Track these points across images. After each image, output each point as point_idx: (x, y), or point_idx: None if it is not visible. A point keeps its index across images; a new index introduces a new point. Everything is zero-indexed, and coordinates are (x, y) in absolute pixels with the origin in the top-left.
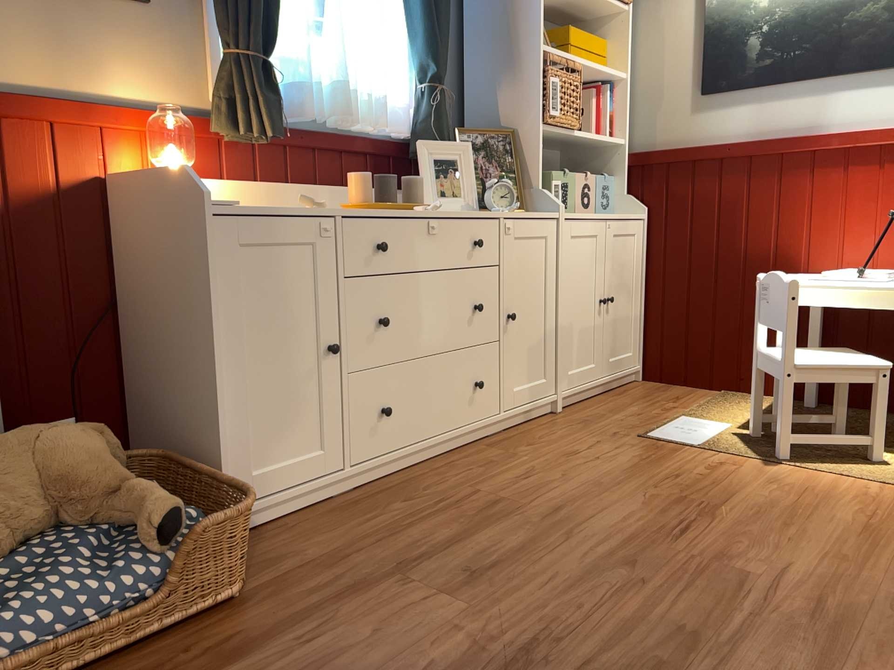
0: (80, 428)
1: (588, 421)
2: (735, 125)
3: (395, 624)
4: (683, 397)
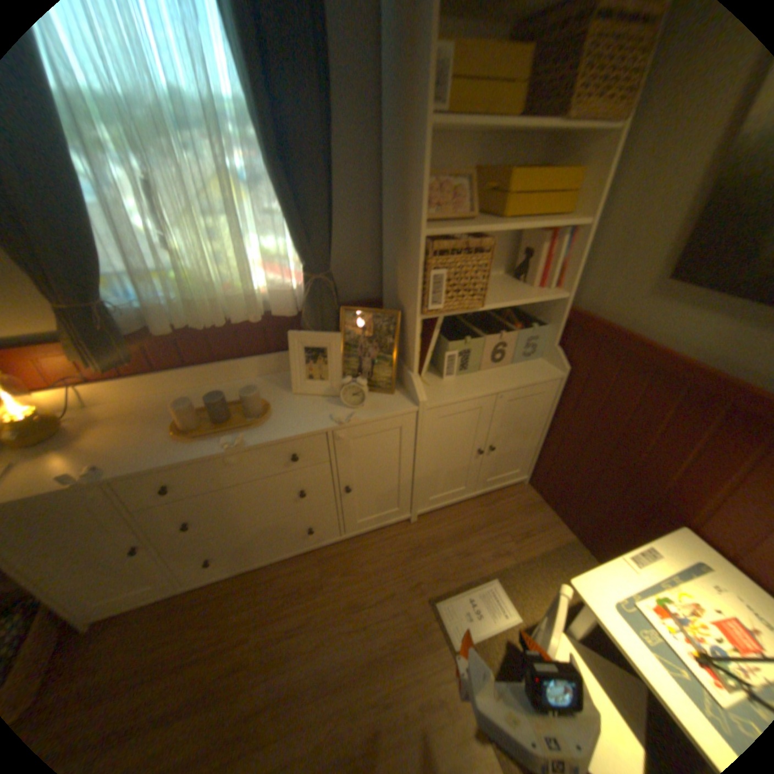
0: None
1: (419, 551)
2: (699, 335)
3: None
4: (533, 537)
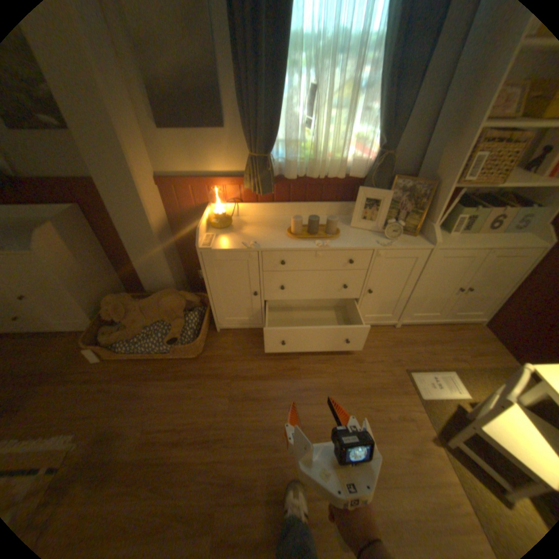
0: (177, 296)
1: (400, 344)
2: None
3: (209, 399)
4: (485, 357)
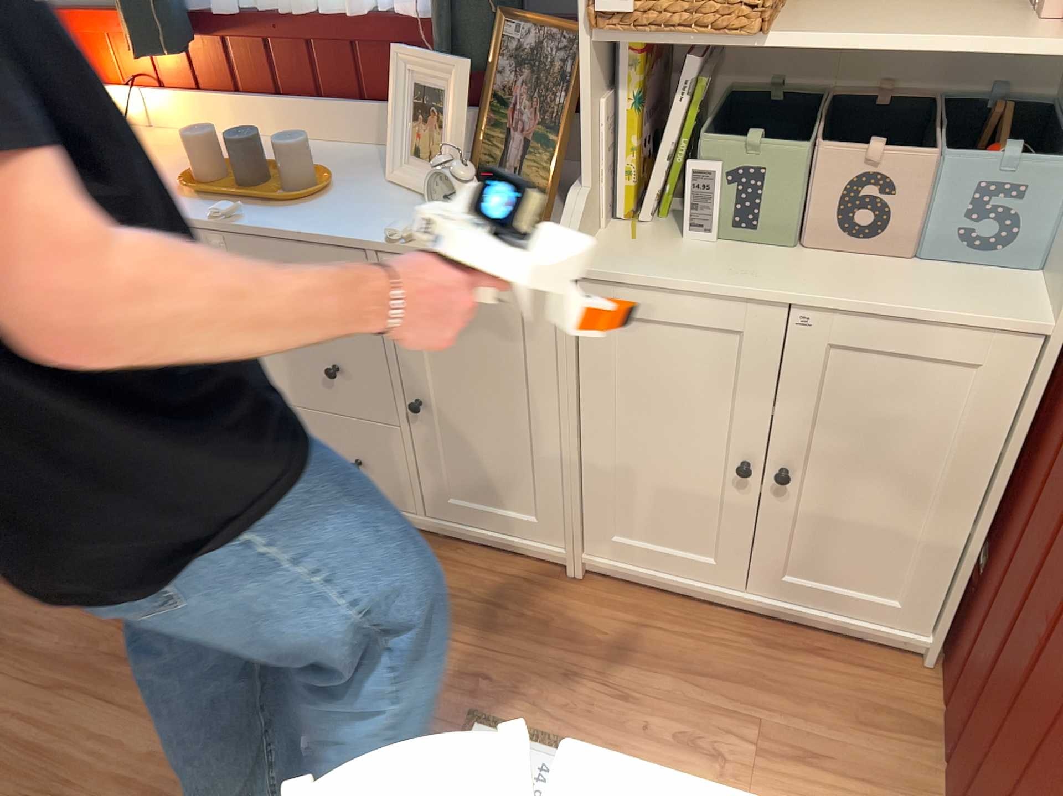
0: None
1: (539, 624)
2: None
3: None
4: (818, 763)
